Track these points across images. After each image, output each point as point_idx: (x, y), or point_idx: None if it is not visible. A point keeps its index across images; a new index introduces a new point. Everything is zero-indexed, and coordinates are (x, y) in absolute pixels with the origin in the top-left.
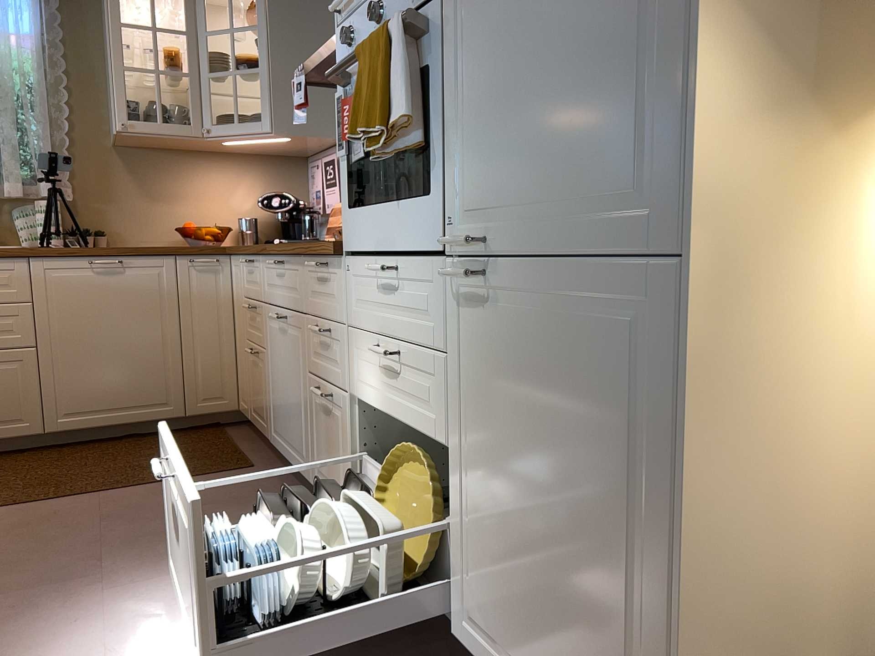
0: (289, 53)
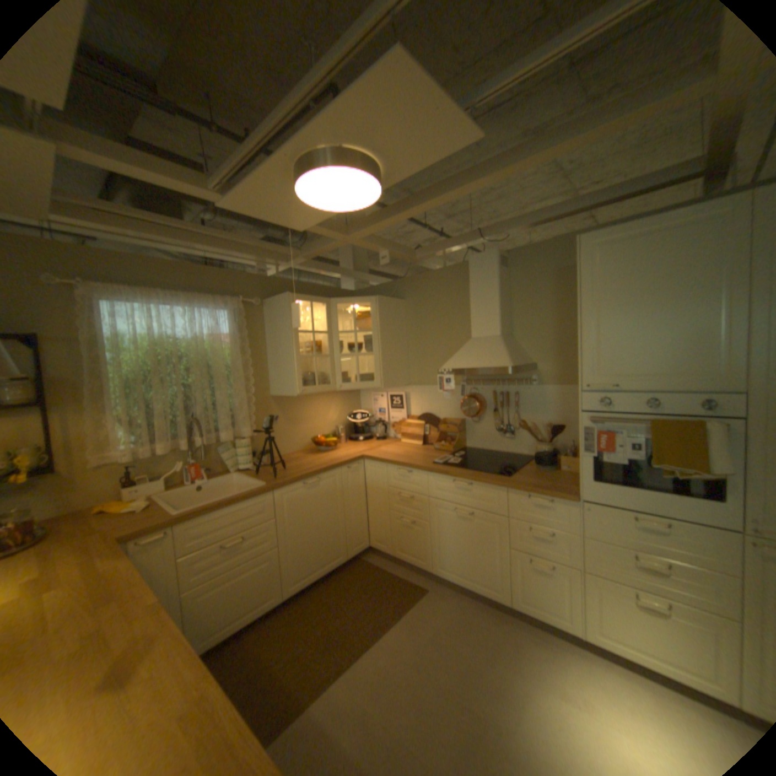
0: (386, 344)
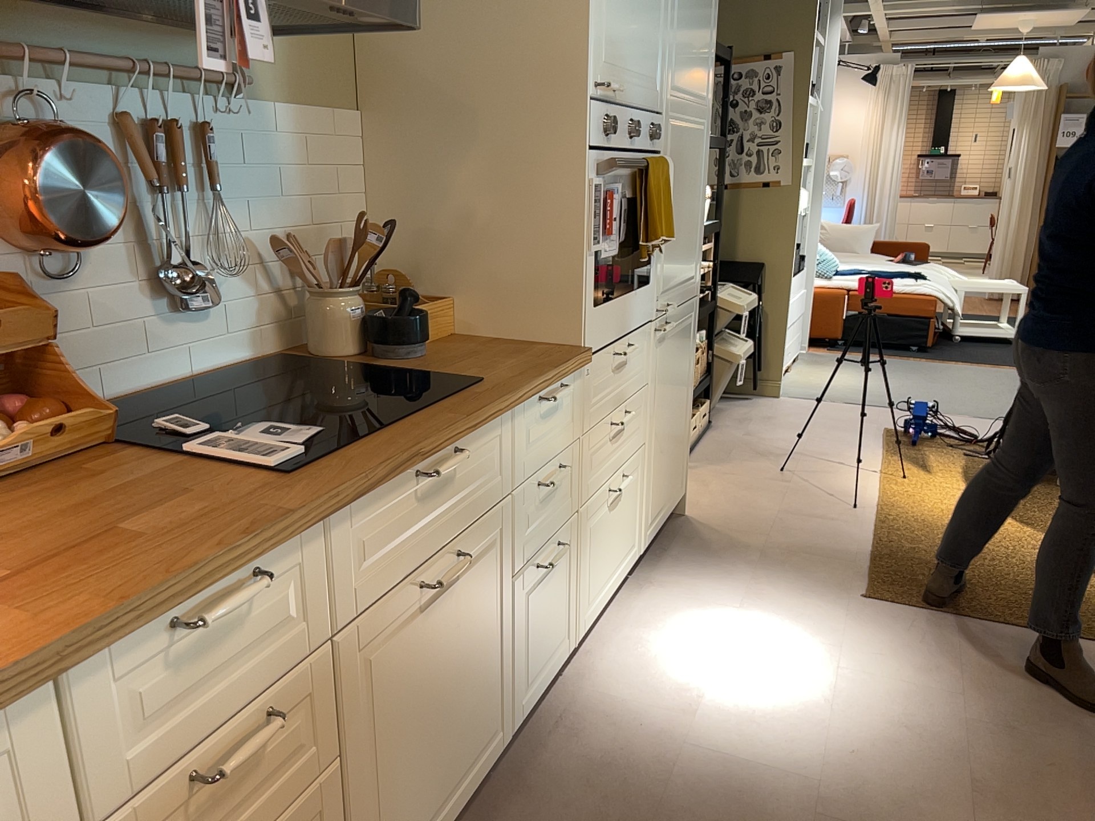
0: None
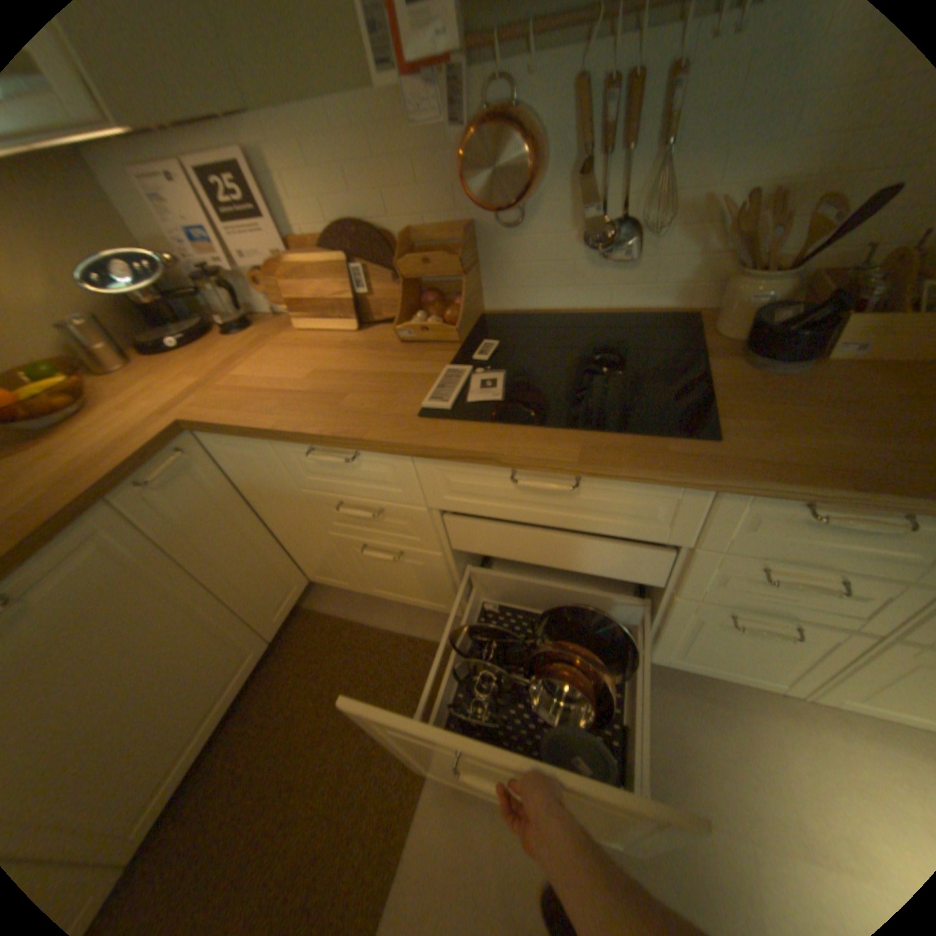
0: None
